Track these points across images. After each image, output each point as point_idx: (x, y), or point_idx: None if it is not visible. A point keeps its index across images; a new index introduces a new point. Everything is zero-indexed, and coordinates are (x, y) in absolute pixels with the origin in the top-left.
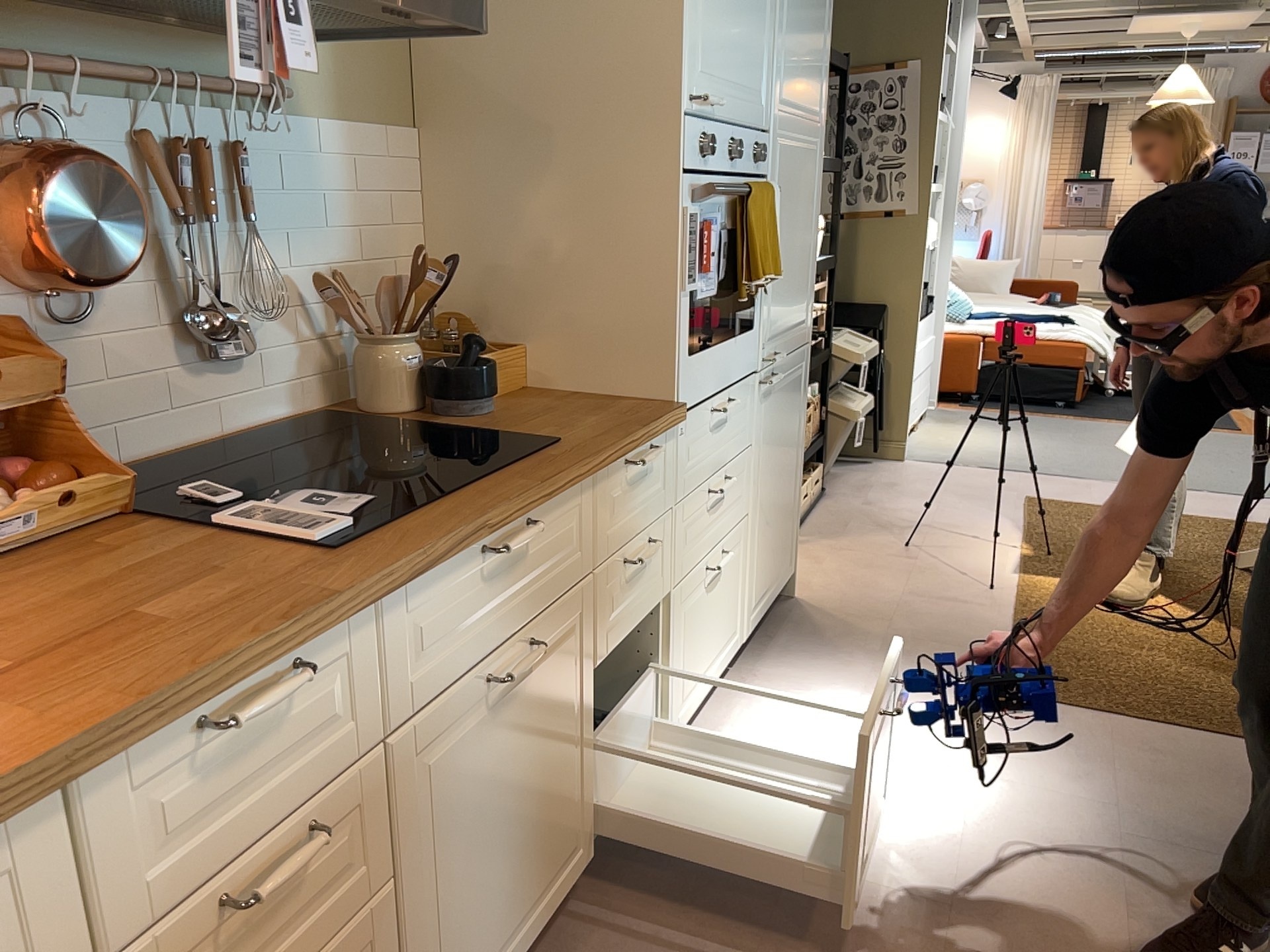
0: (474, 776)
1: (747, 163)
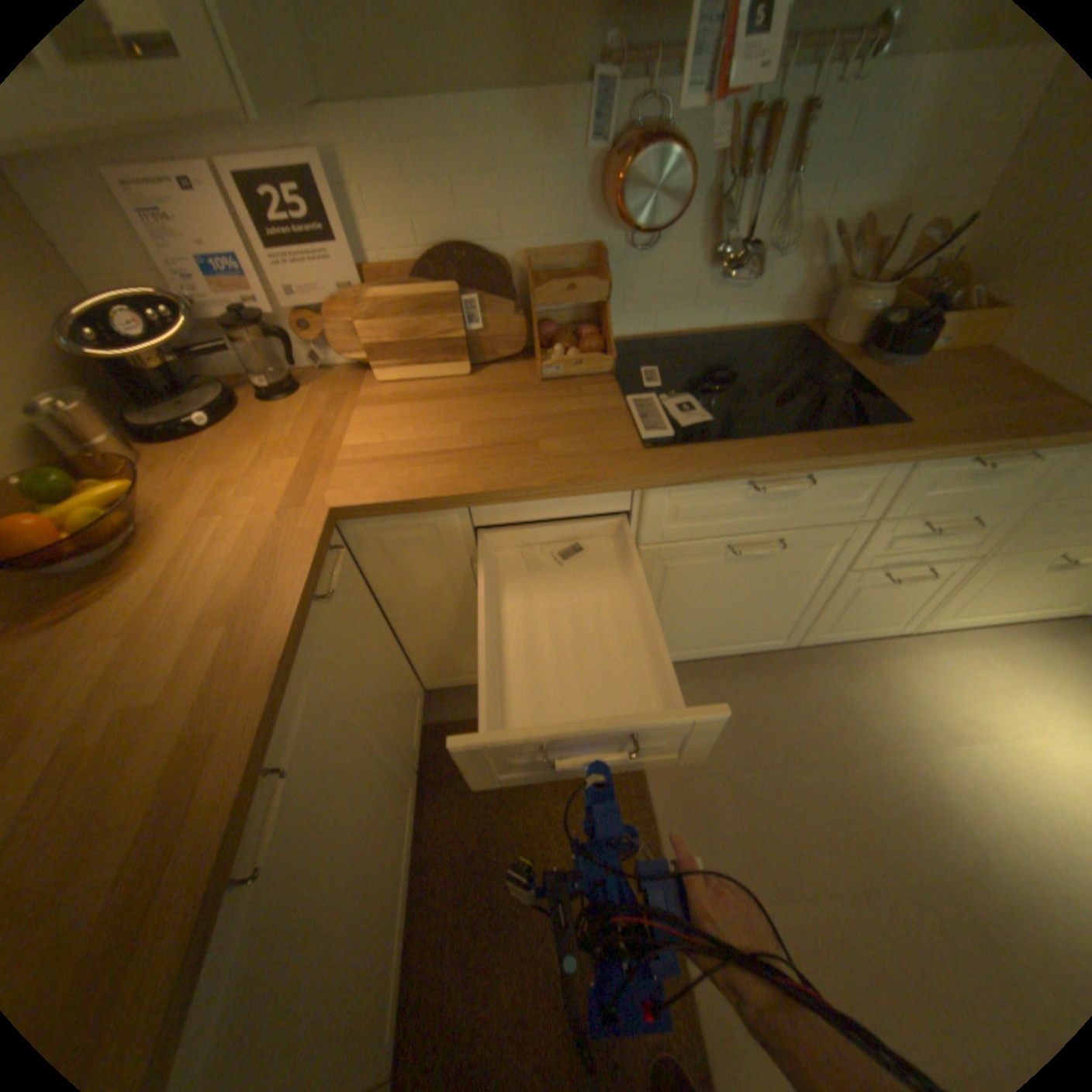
0: (701, 582)
1: None
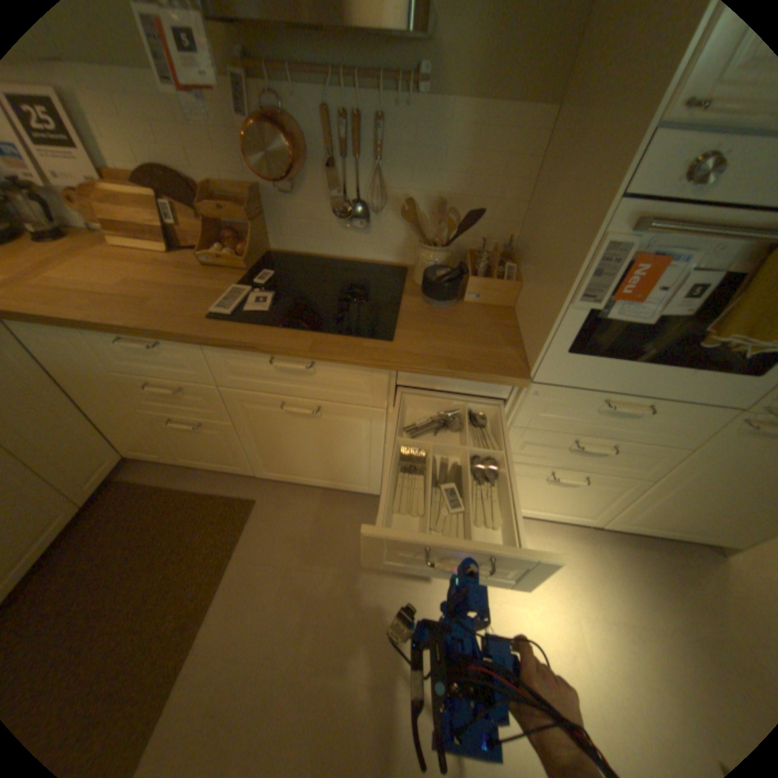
0: (277, 426)
1: None
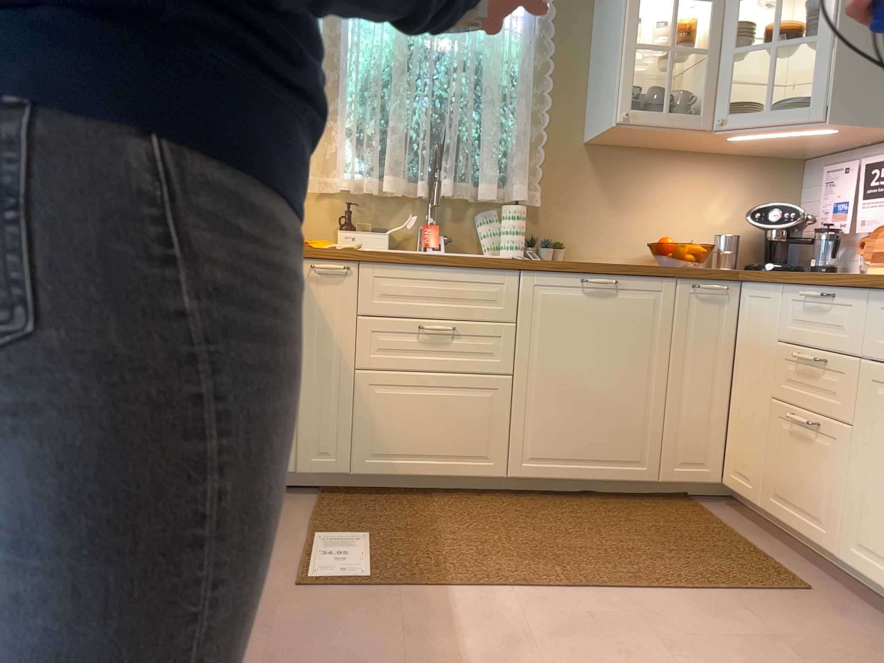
0: None
1: None
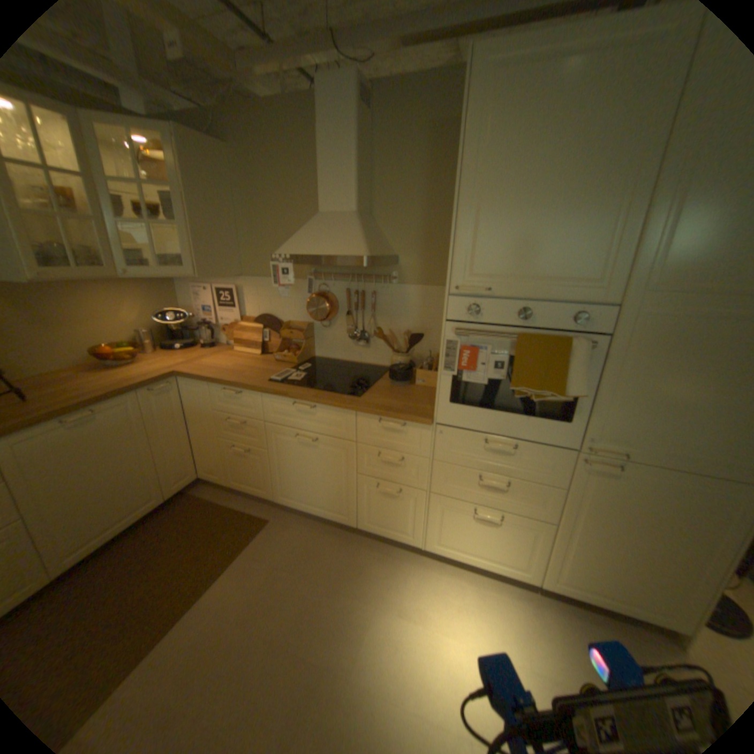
0: (292, 453)
1: (557, 320)
